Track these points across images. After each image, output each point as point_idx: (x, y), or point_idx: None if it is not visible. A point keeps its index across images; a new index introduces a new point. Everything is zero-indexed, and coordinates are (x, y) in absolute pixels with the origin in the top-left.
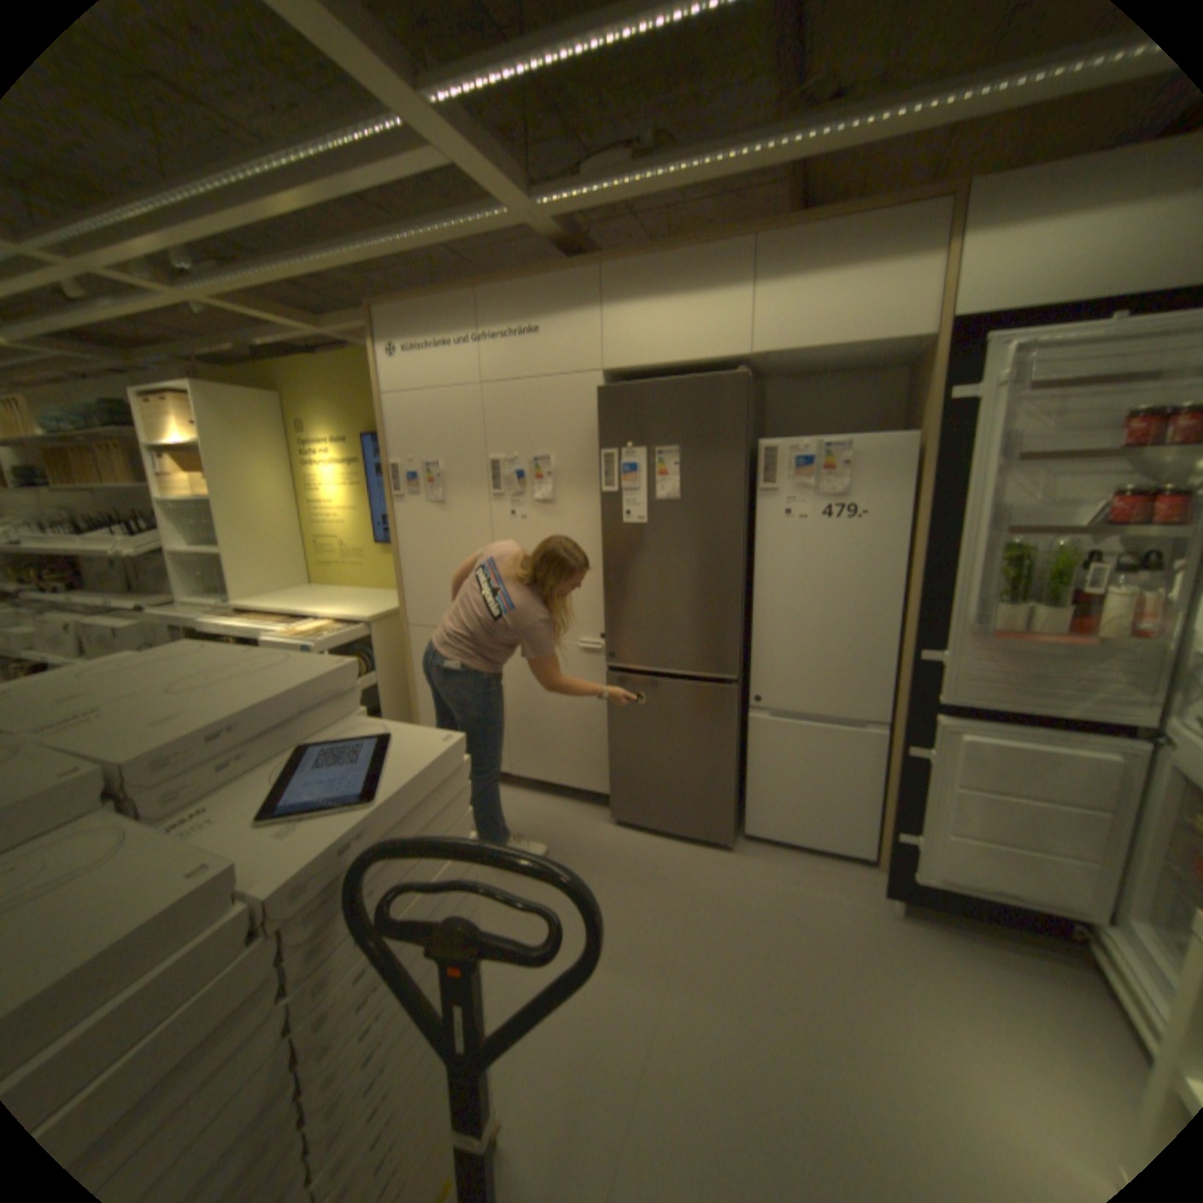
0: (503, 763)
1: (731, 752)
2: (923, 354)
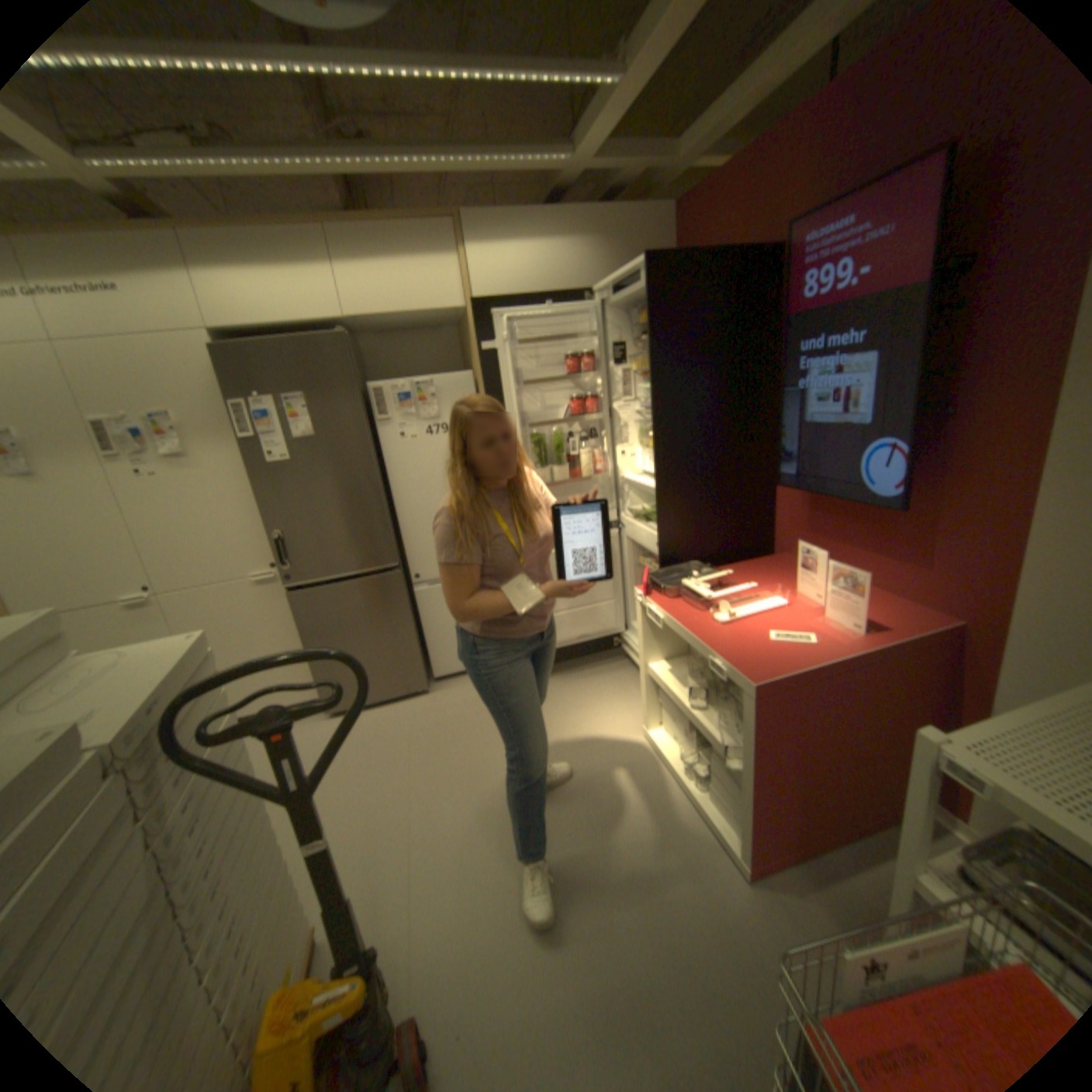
0: None
1: (408, 620)
2: (461, 319)
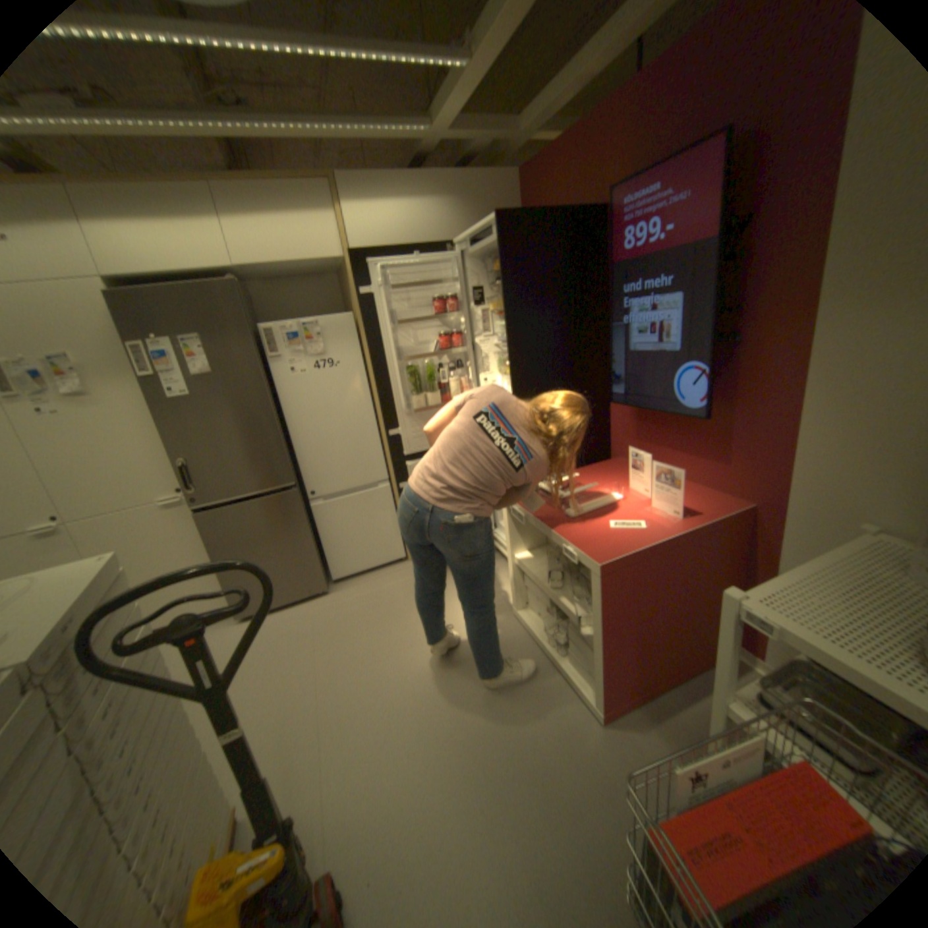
0: None
1: (307, 532)
2: (341, 268)
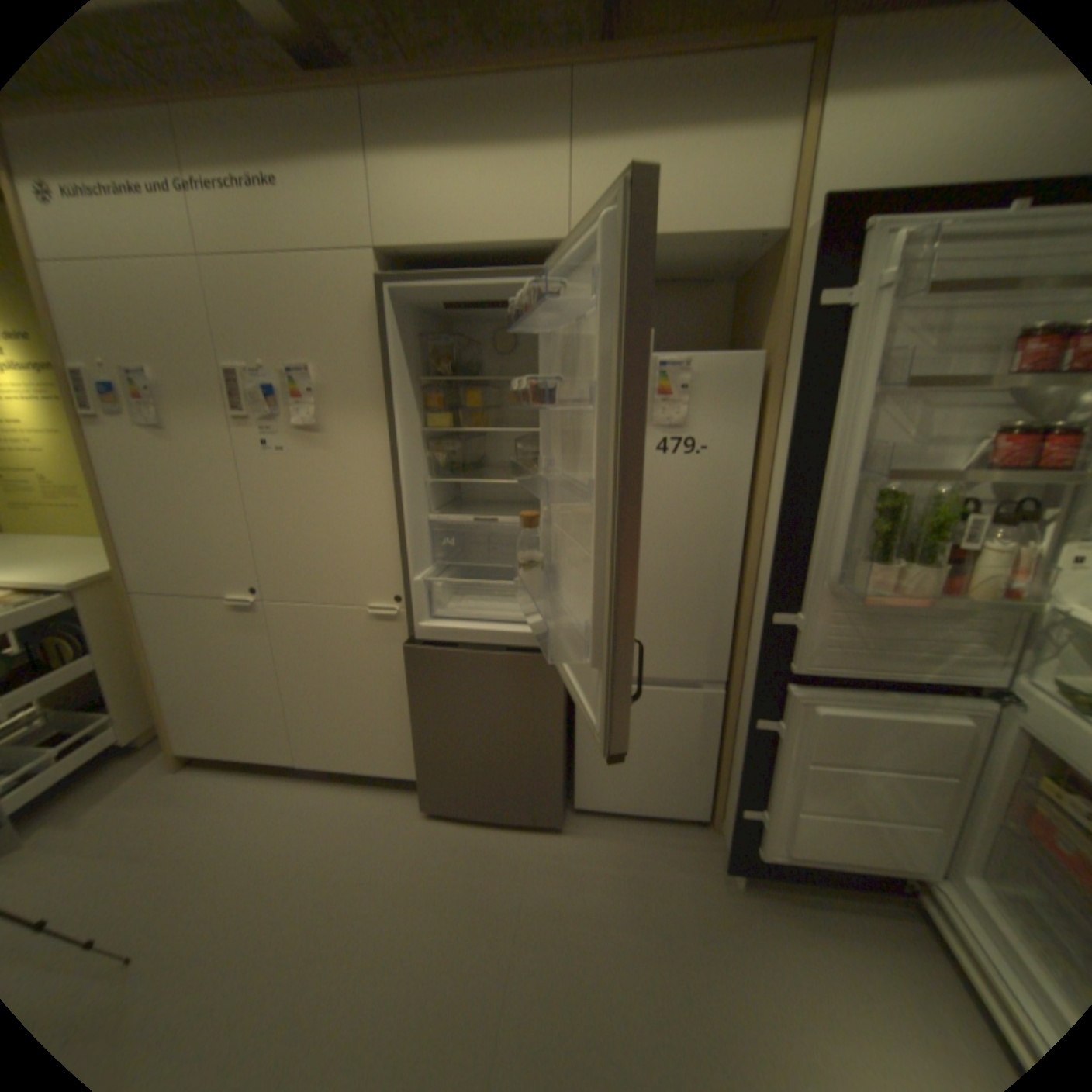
0: (282, 755)
1: (558, 728)
2: (758, 262)
